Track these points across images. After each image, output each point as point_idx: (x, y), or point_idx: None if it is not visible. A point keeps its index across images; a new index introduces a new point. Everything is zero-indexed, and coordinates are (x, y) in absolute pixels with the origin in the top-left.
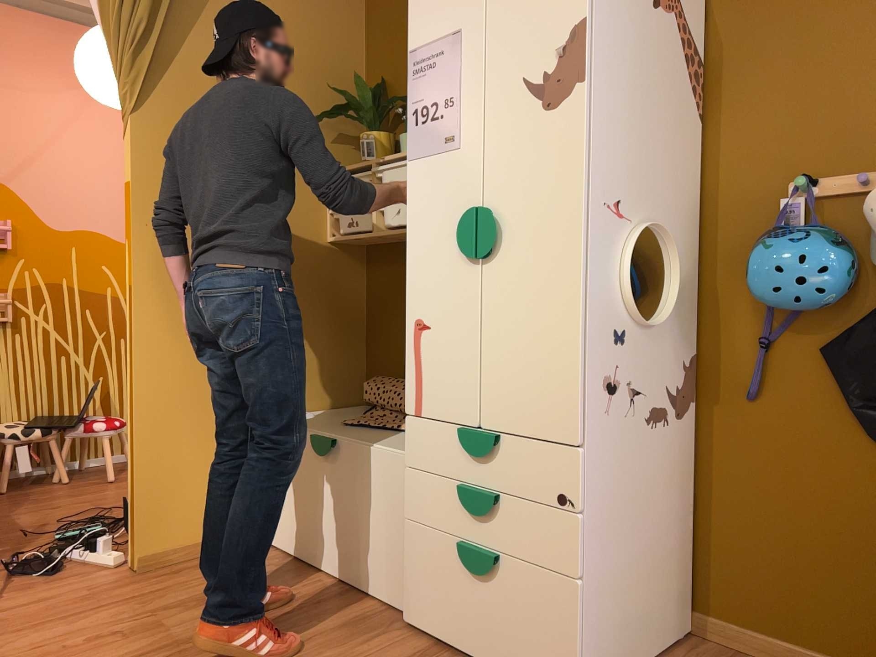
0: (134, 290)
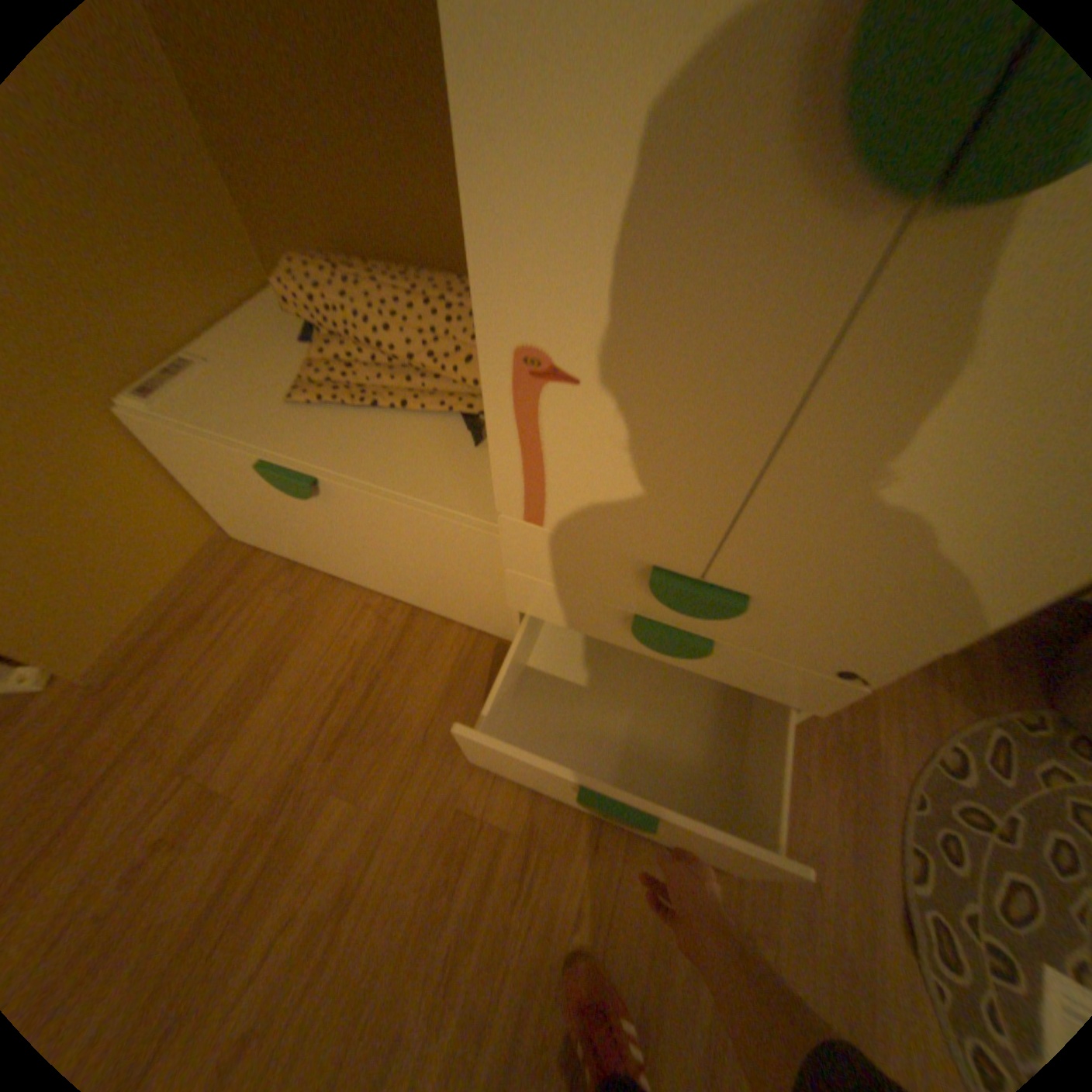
0: None
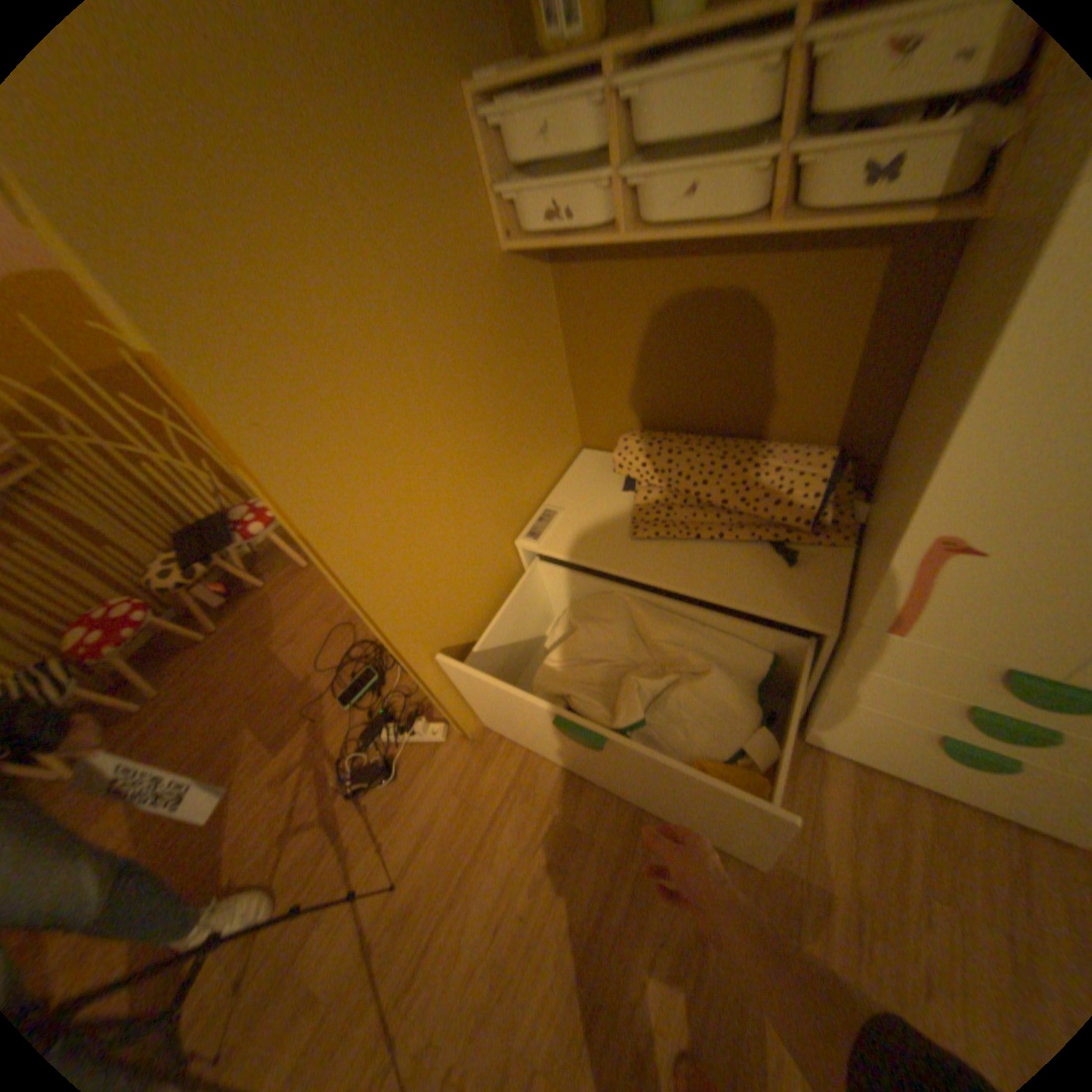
0: (312, 538)
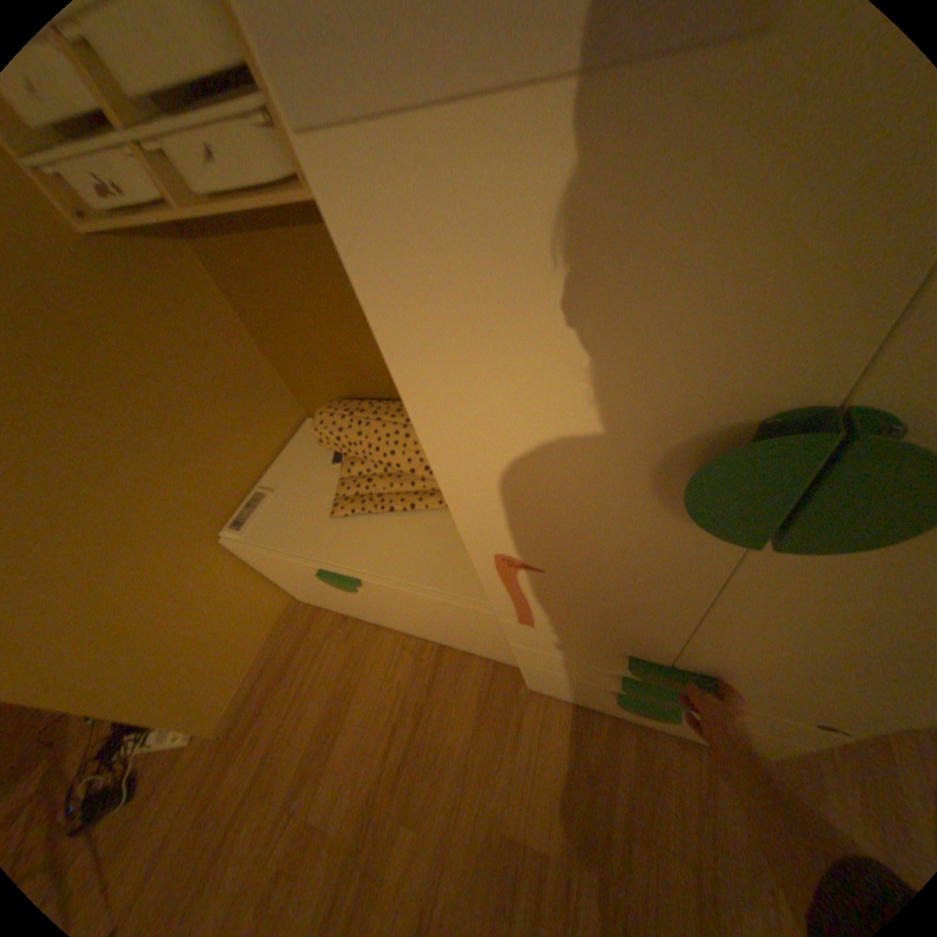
0: None
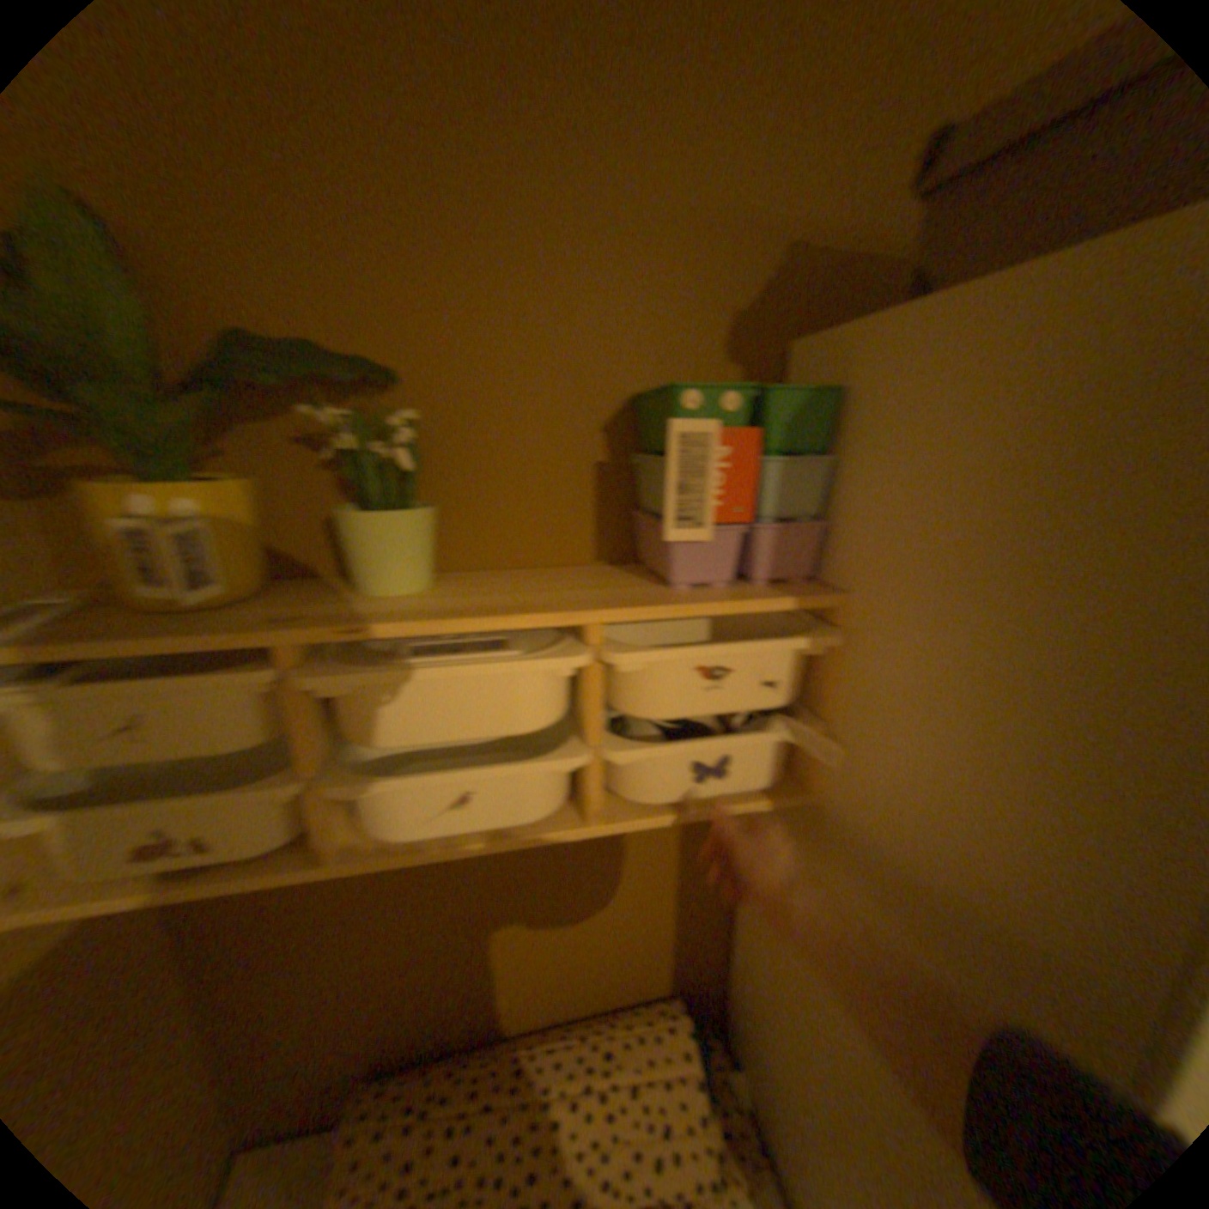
0: None
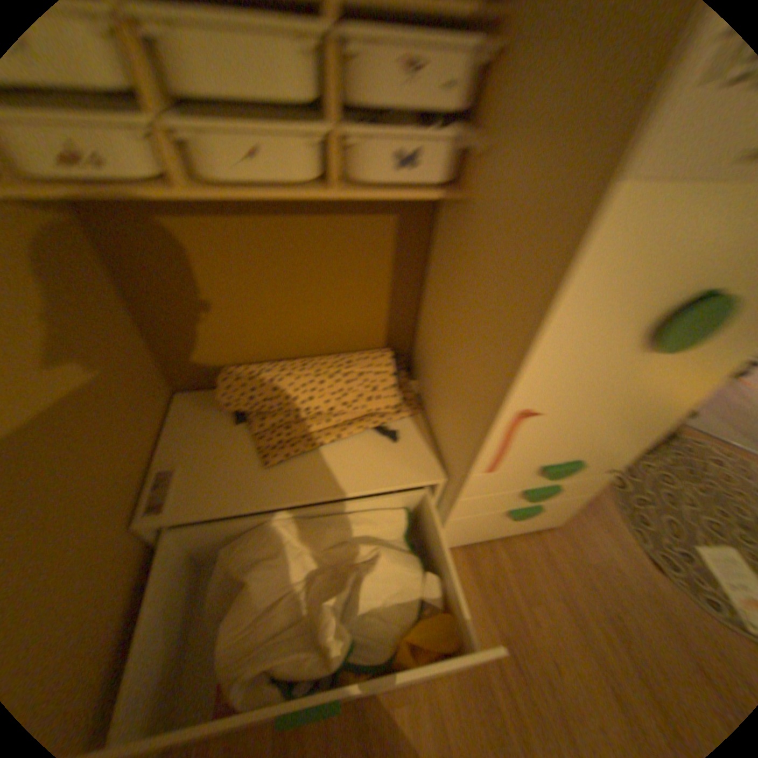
0: None
